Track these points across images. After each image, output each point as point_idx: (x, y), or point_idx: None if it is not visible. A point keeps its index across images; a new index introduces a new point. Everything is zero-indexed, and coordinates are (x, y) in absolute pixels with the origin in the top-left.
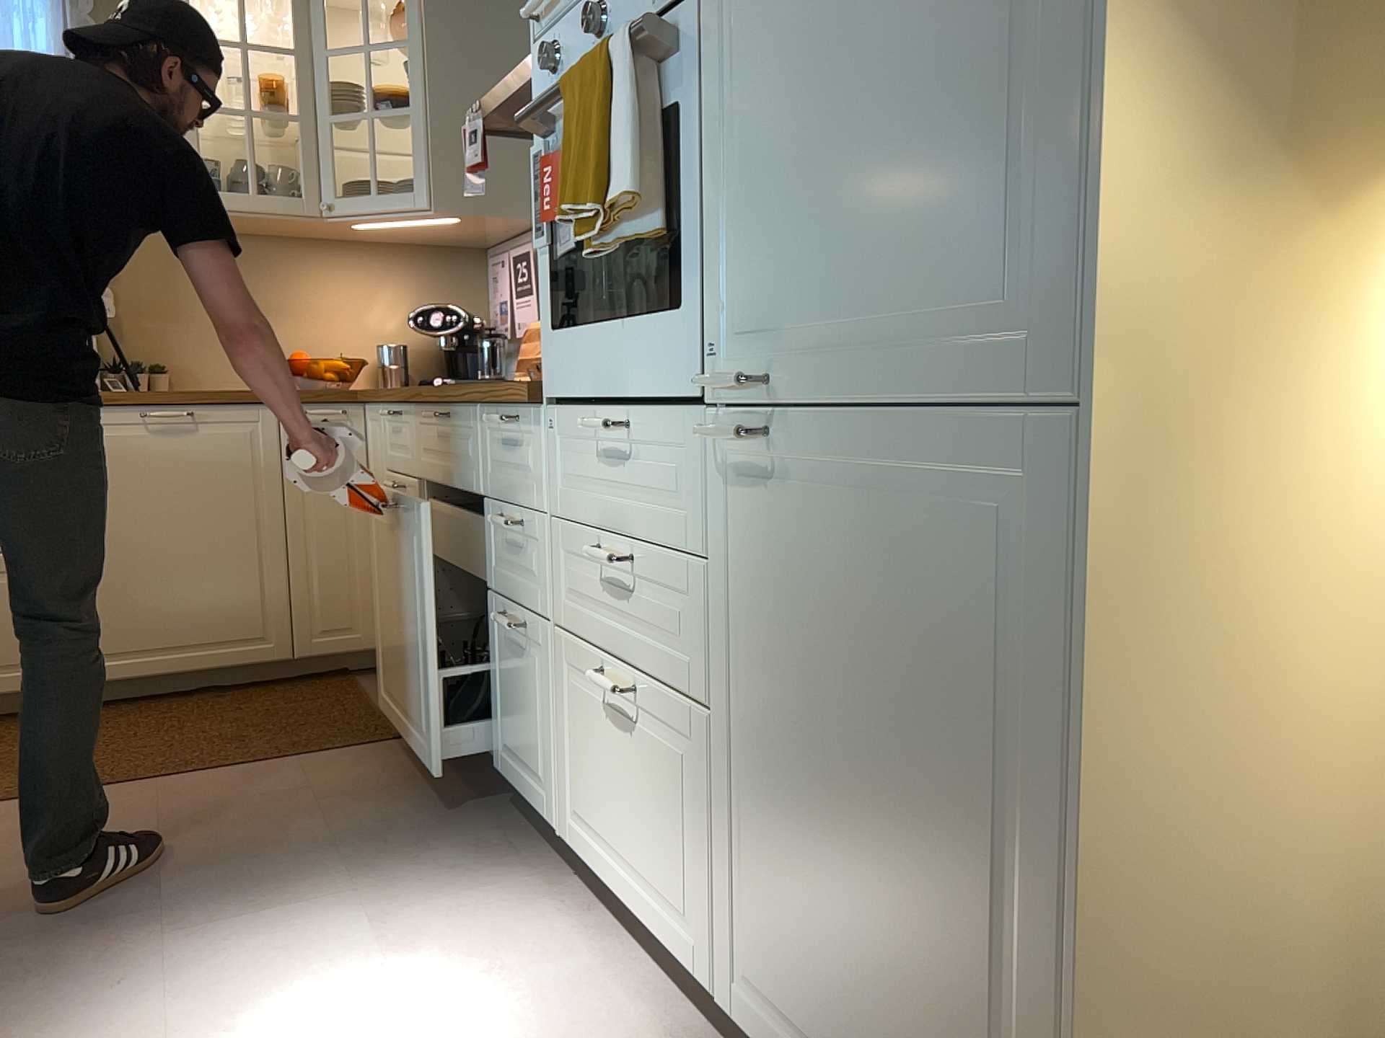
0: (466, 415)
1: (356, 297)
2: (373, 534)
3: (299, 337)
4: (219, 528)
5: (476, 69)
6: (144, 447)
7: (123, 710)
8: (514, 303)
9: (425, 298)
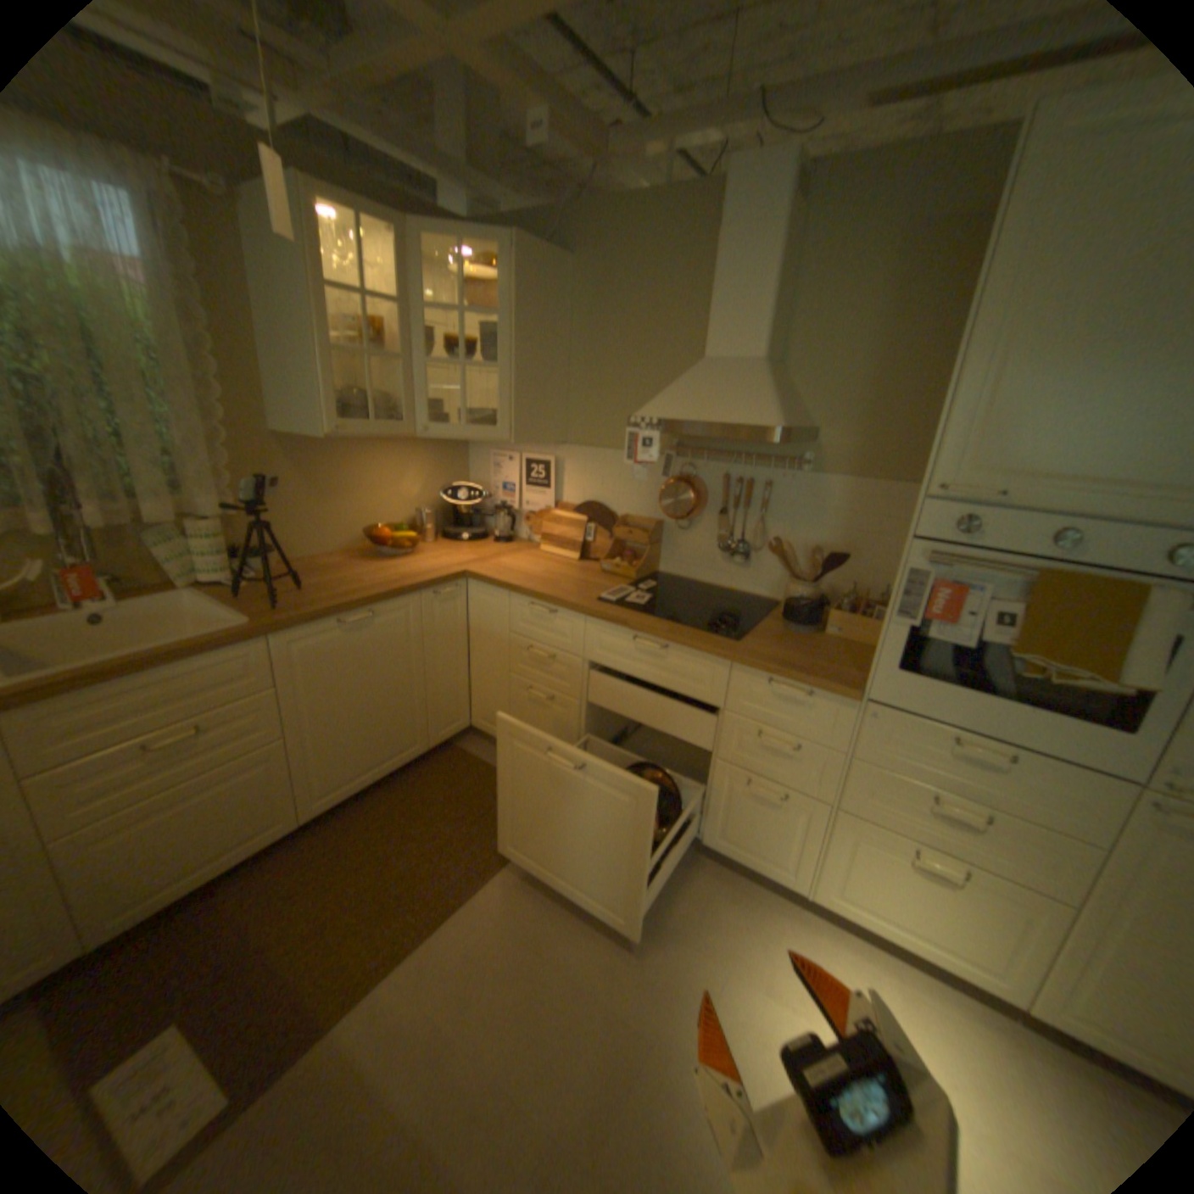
0: (702, 658)
1: (395, 476)
2: (473, 663)
3: (361, 510)
4: (389, 687)
5: (537, 341)
6: (341, 646)
7: (335, 826)
8: (523, 491)
9: (436, 473)
